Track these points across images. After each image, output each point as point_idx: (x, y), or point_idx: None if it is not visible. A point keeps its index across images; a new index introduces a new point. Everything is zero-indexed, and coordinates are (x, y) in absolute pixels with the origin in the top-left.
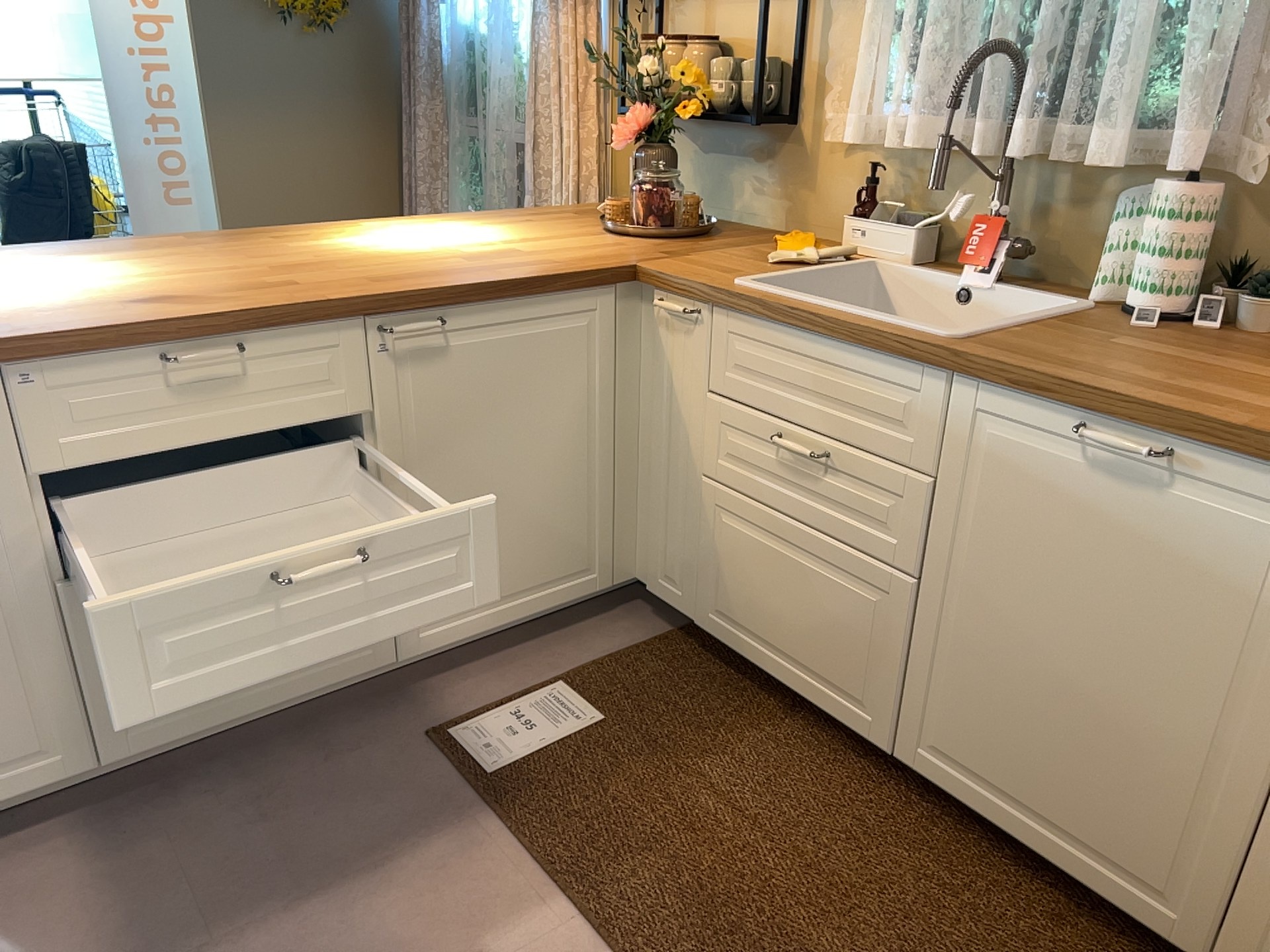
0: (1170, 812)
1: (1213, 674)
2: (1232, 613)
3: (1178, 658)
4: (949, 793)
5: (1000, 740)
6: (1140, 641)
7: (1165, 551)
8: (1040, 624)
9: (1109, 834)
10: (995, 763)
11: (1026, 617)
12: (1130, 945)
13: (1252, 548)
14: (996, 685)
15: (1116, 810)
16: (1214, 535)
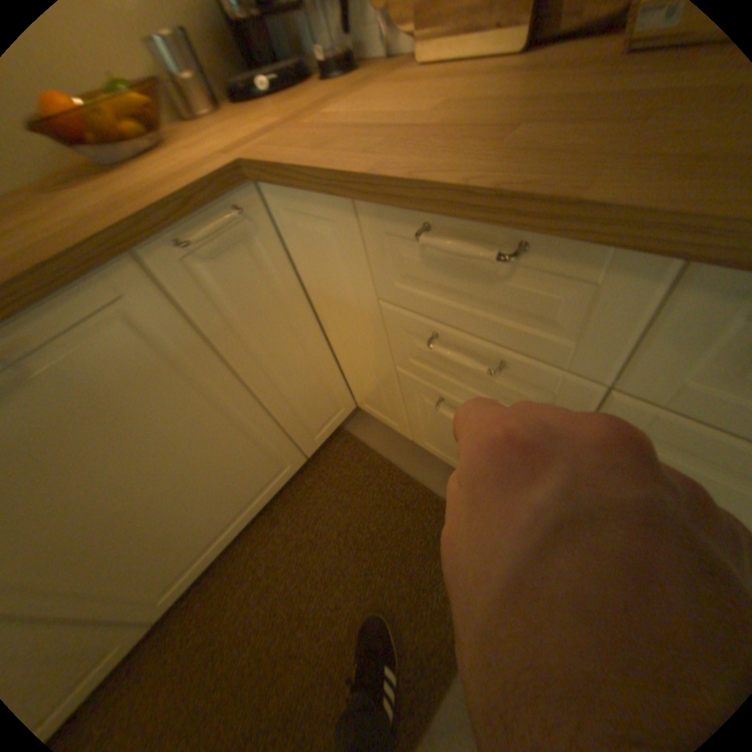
0: (249, 457)
1: (193, 409)
2: (161, 382)
3: (174, 425)
4: (191, 583)
5: (174, 548)
6: (151, 444)
7: (88, 405)
8: (101, 512)
9: (247, 490)
10: (186, 552)
11: (90, 523)
12: (285, 490)
13: (120, 347)
14: (134, 550)
15: (238, 484)
16: (94, 366)
